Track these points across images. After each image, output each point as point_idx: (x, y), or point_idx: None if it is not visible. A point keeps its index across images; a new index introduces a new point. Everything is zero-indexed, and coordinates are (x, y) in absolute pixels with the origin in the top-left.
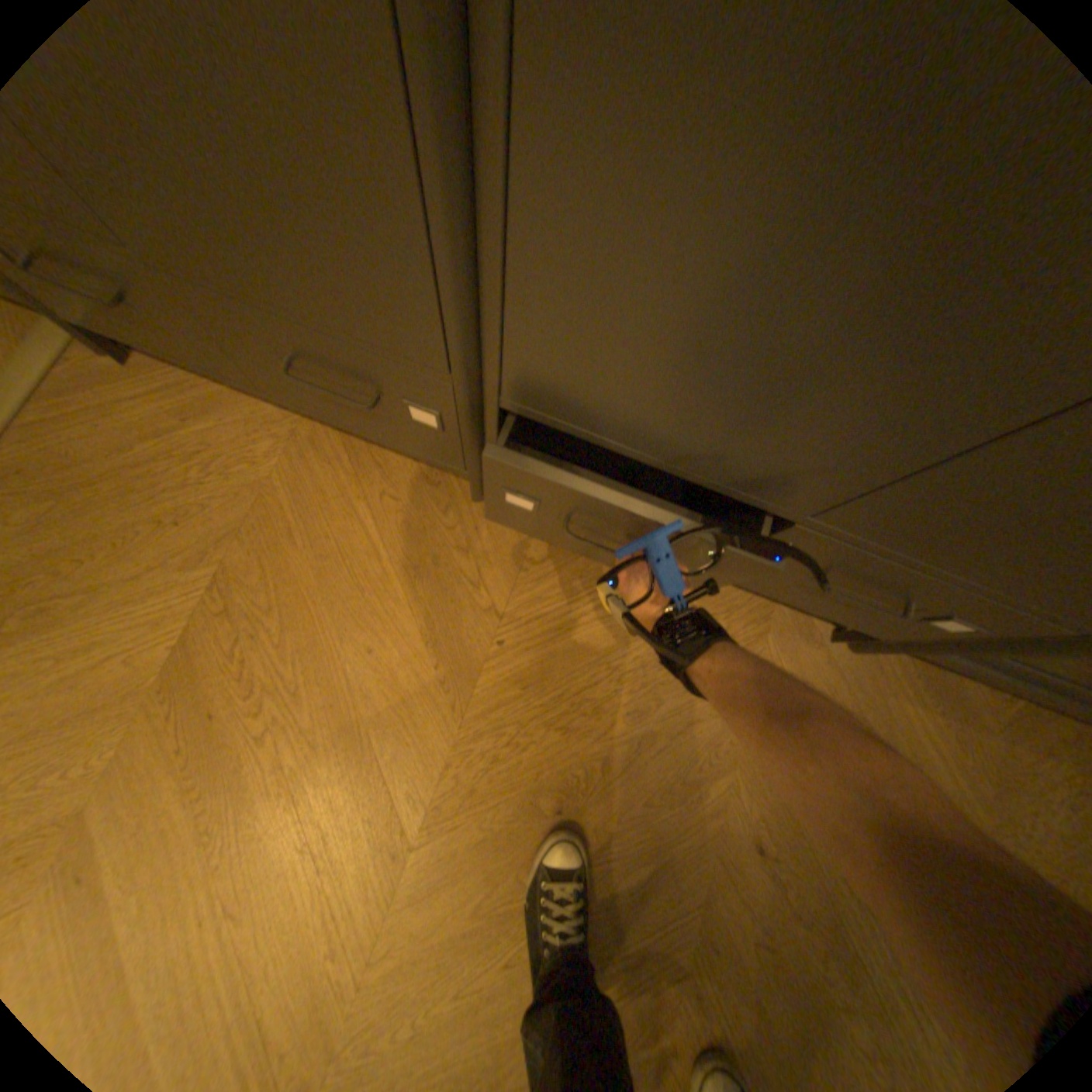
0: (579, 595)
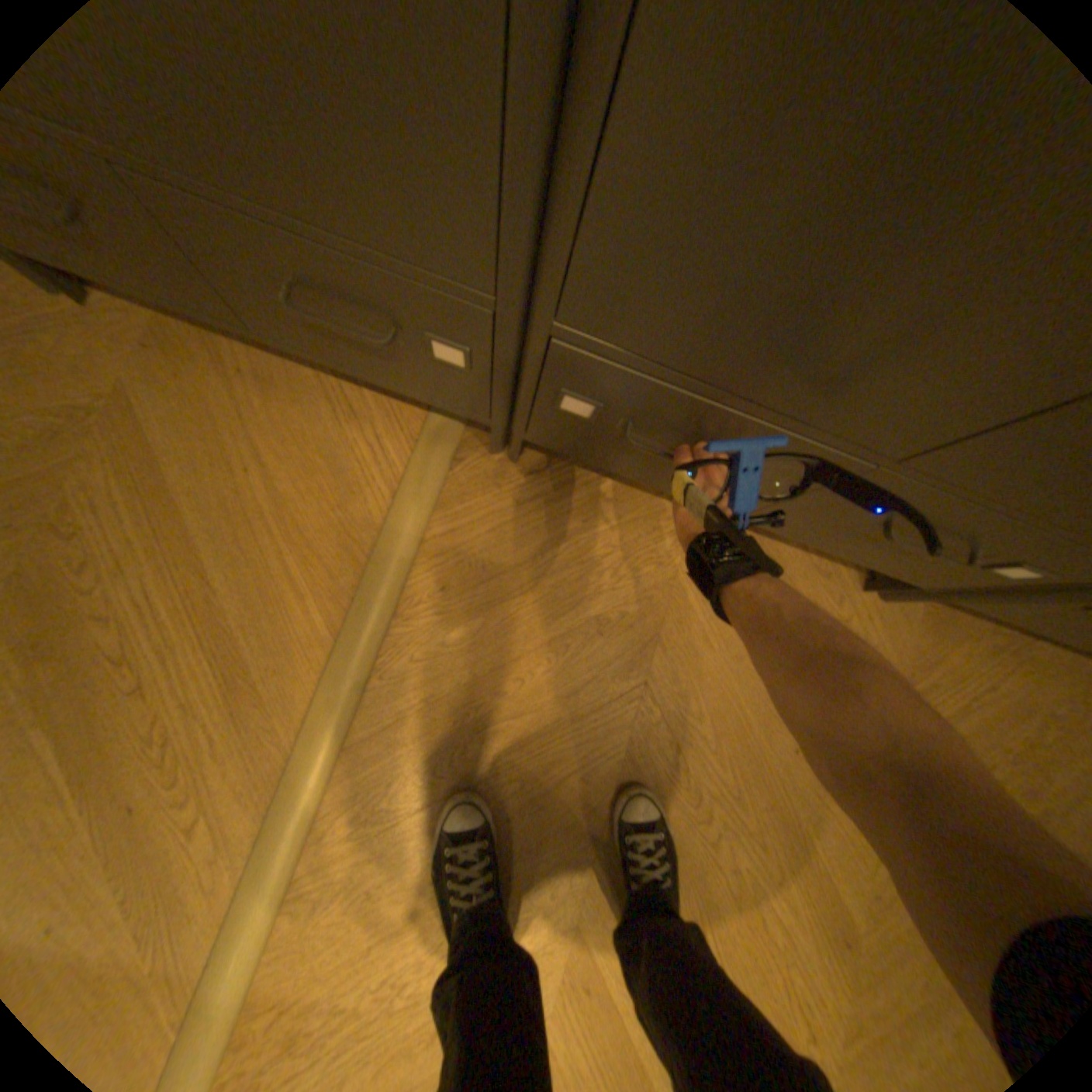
0: (970, 682)
